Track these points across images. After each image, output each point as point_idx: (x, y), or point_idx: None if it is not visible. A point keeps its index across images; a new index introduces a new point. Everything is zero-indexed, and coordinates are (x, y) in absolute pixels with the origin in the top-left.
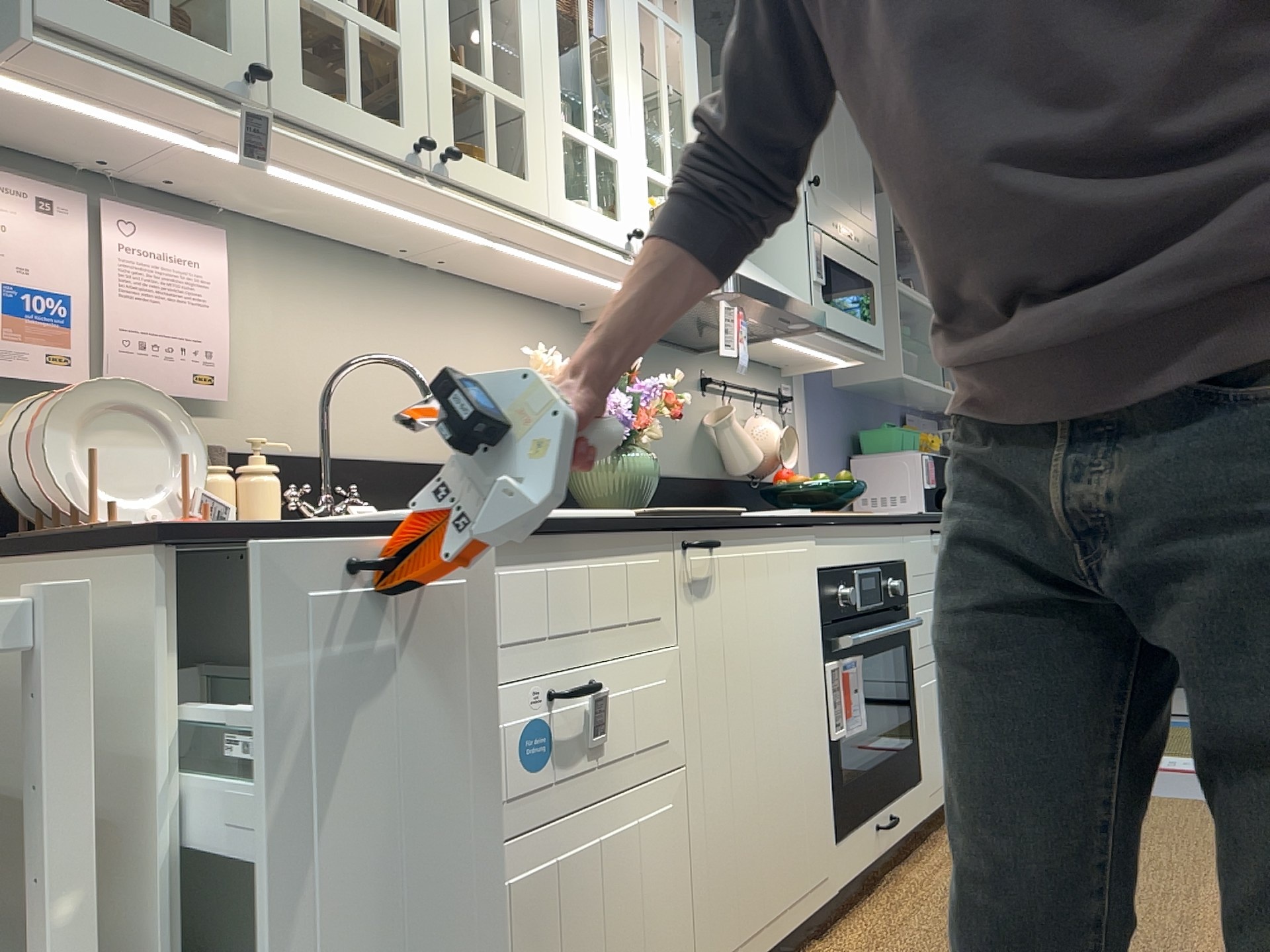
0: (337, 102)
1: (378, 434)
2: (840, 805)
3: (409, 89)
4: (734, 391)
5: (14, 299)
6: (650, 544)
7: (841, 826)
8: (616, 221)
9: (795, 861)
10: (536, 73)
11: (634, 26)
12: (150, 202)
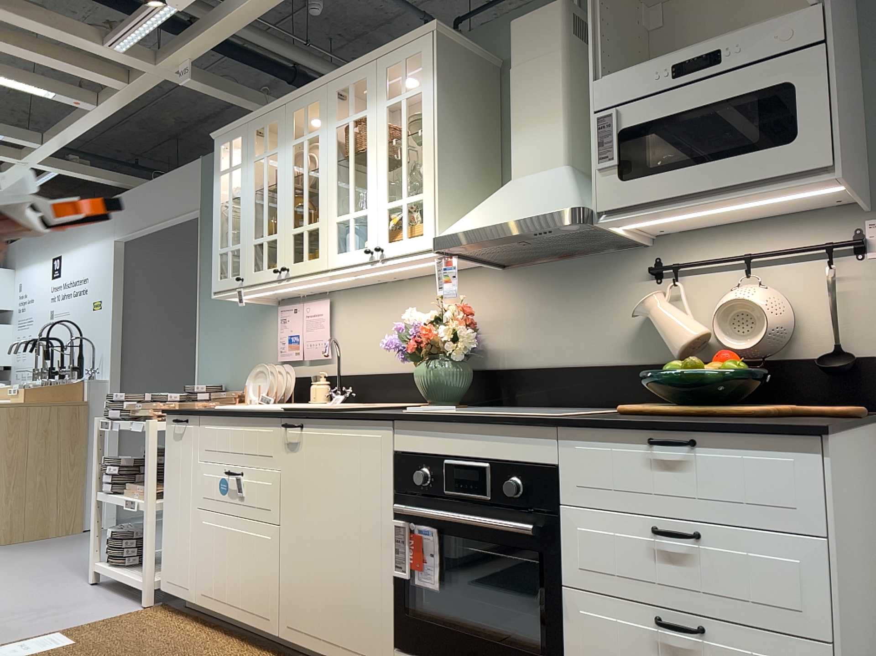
0: (260, 271)
1: (380, 362)
2: (402, 626)
3: (278, 251)
4: (715, 266)
5: (289, 339)
6: (269, 423)
7: (402, 642)
8: (363, 248)
9: (348, 625)
10: (323, 204)
11: (382, 124)
12: (318, 297)
